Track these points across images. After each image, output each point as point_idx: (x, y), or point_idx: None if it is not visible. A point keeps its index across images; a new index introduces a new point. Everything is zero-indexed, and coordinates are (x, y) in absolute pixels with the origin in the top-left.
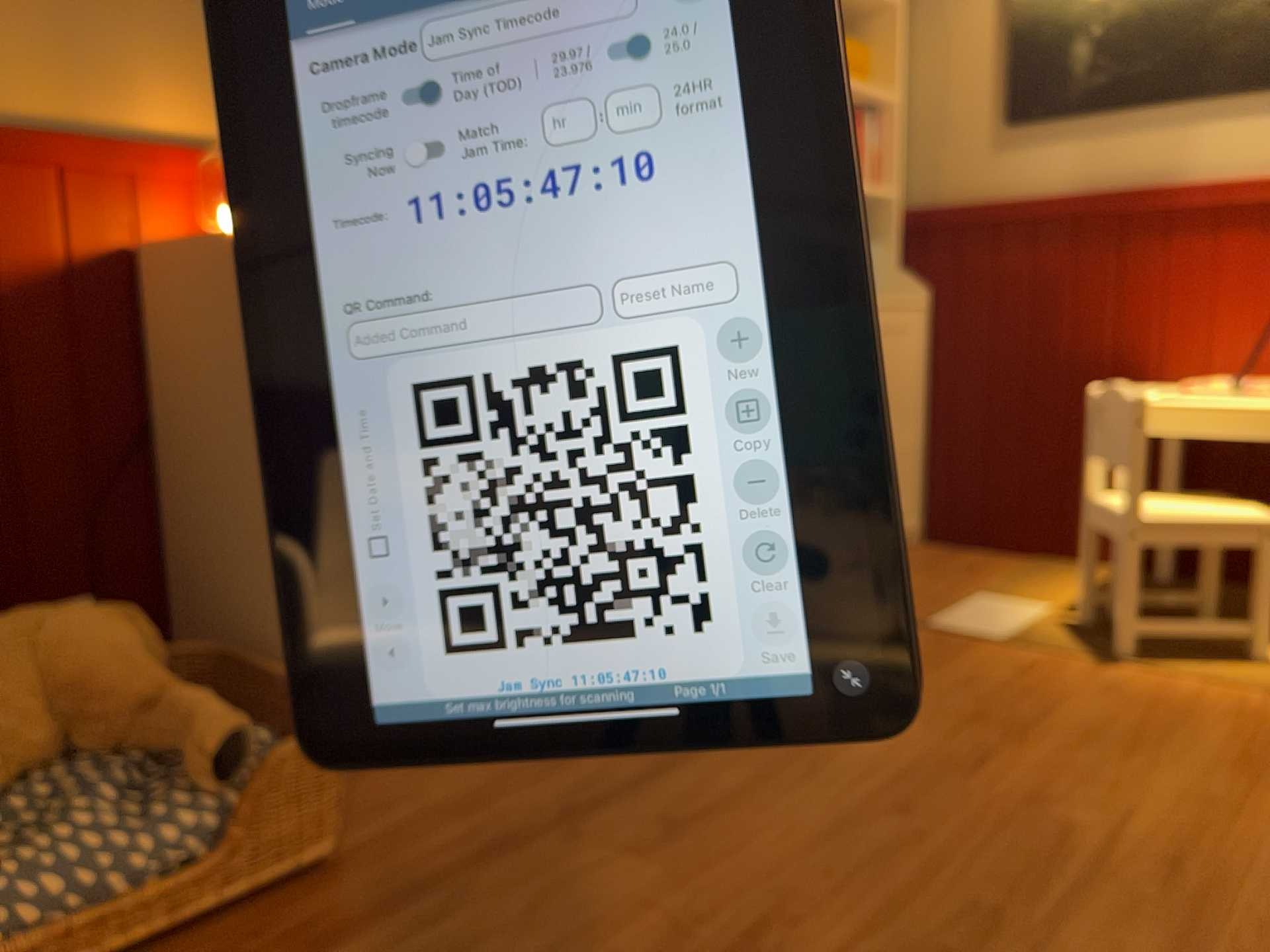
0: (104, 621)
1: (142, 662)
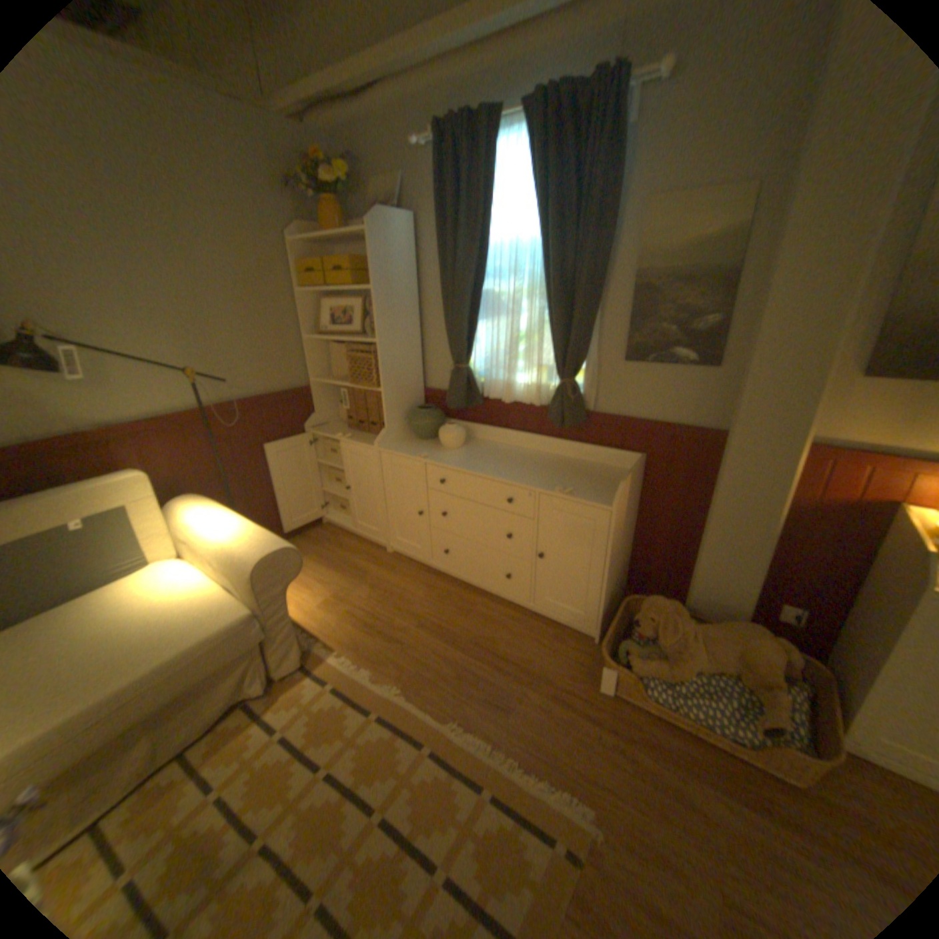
0: (775, 652)
1: (784, 671)
